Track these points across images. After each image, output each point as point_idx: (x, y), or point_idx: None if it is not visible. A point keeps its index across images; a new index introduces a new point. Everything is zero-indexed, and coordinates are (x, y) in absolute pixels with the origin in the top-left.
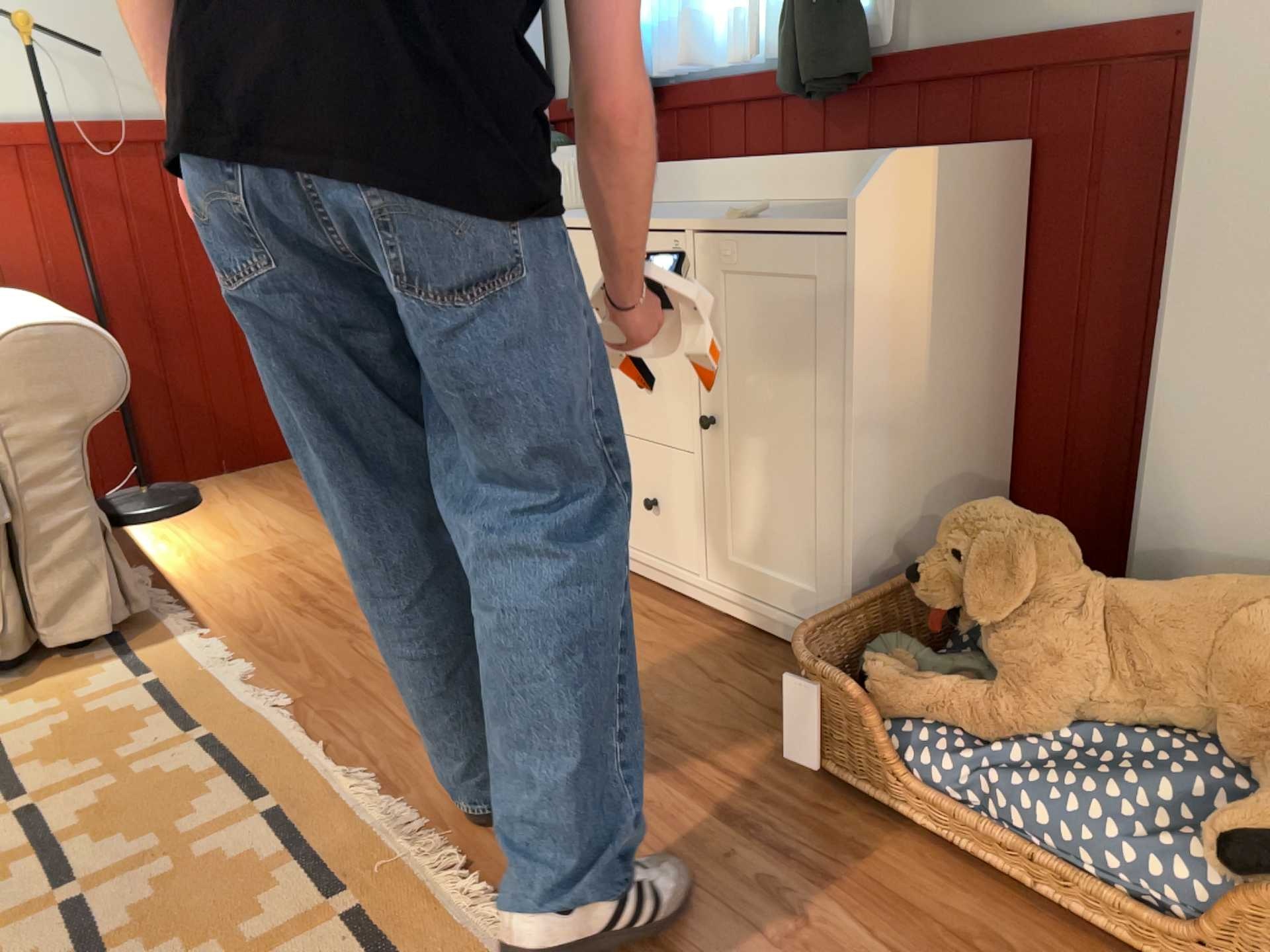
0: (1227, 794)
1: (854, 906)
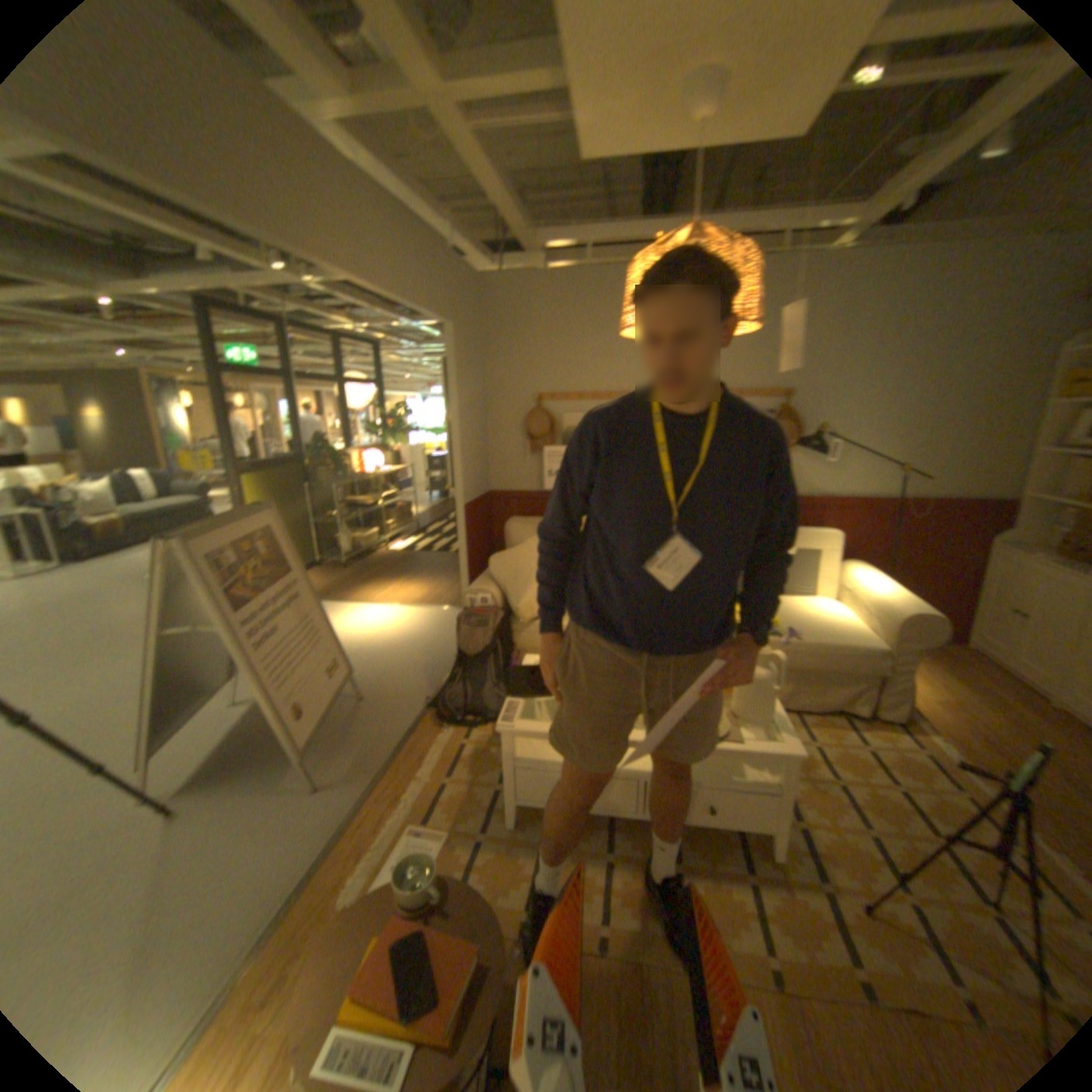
0: None
1: None
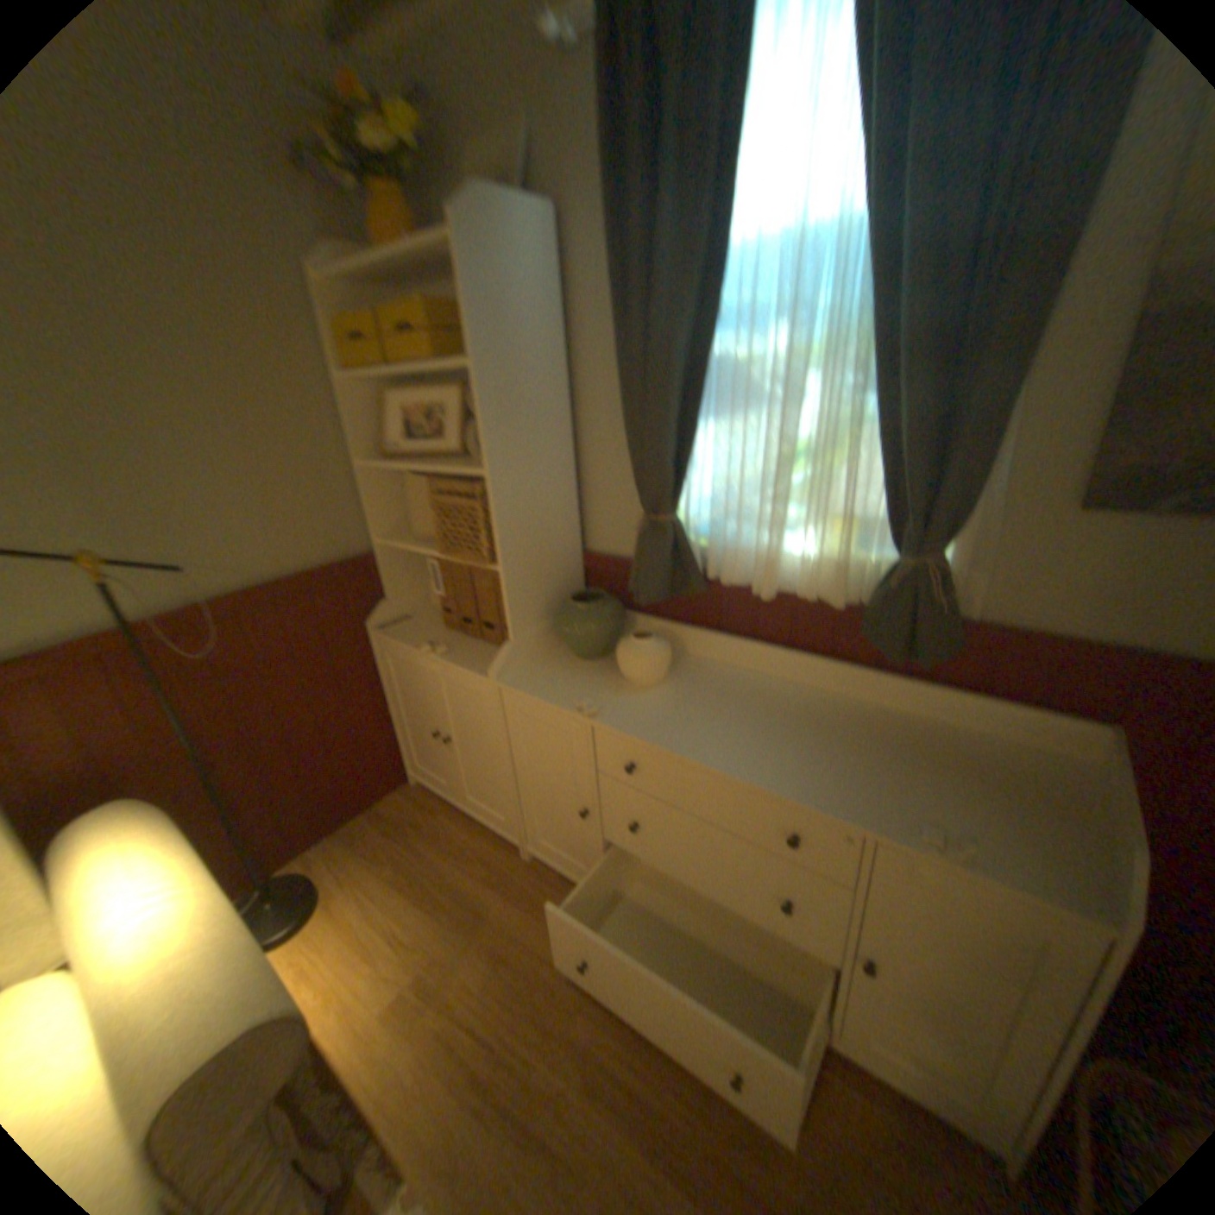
0: None
1: None
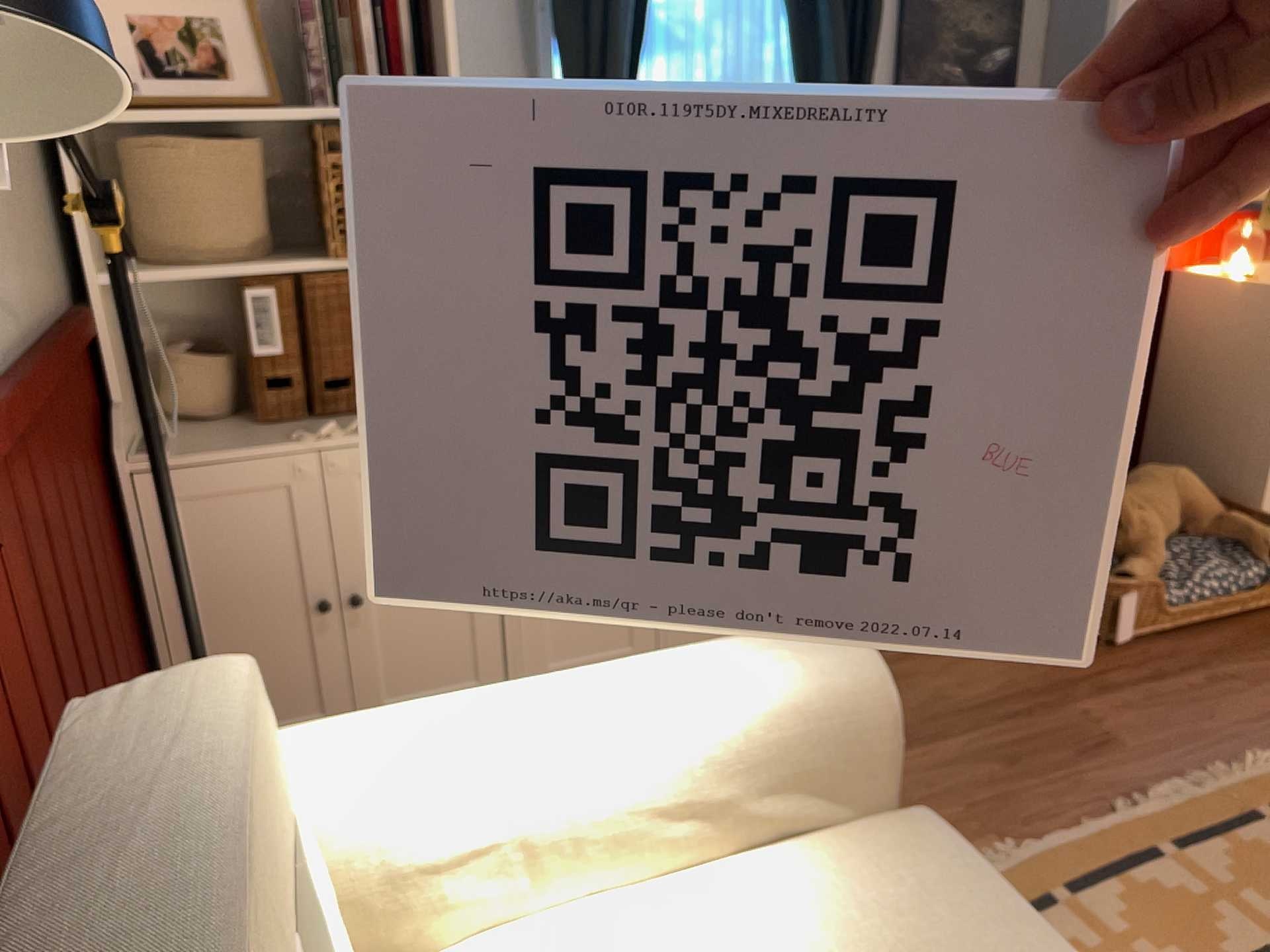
0: (1221, 546)
1: (1223, 666)
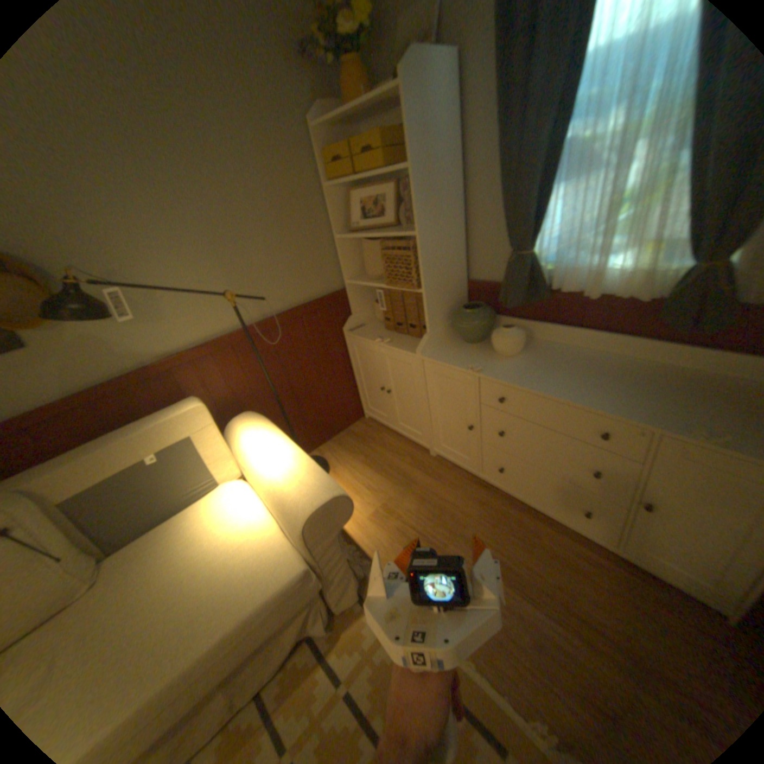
0: None
1: None
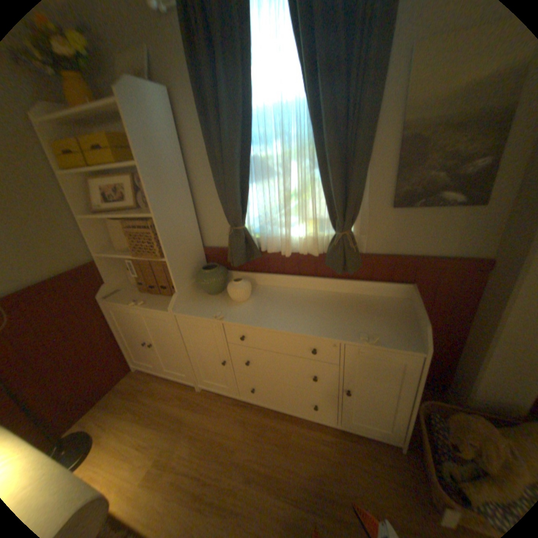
0: None
1: None
